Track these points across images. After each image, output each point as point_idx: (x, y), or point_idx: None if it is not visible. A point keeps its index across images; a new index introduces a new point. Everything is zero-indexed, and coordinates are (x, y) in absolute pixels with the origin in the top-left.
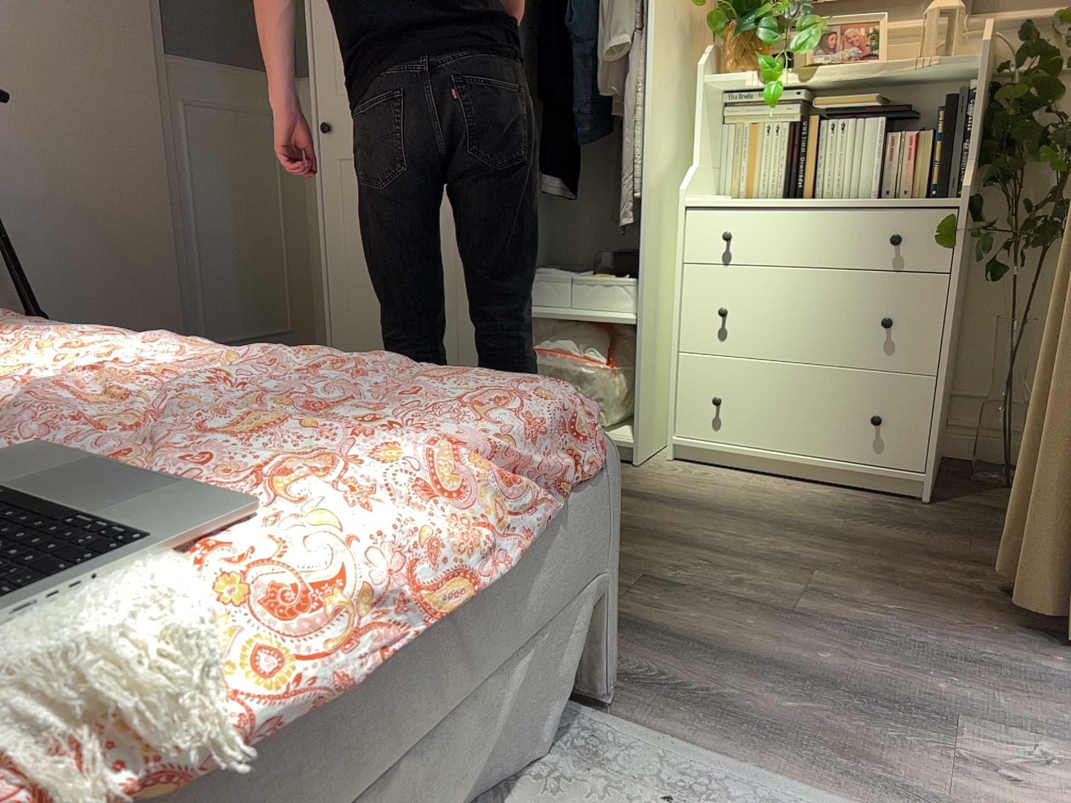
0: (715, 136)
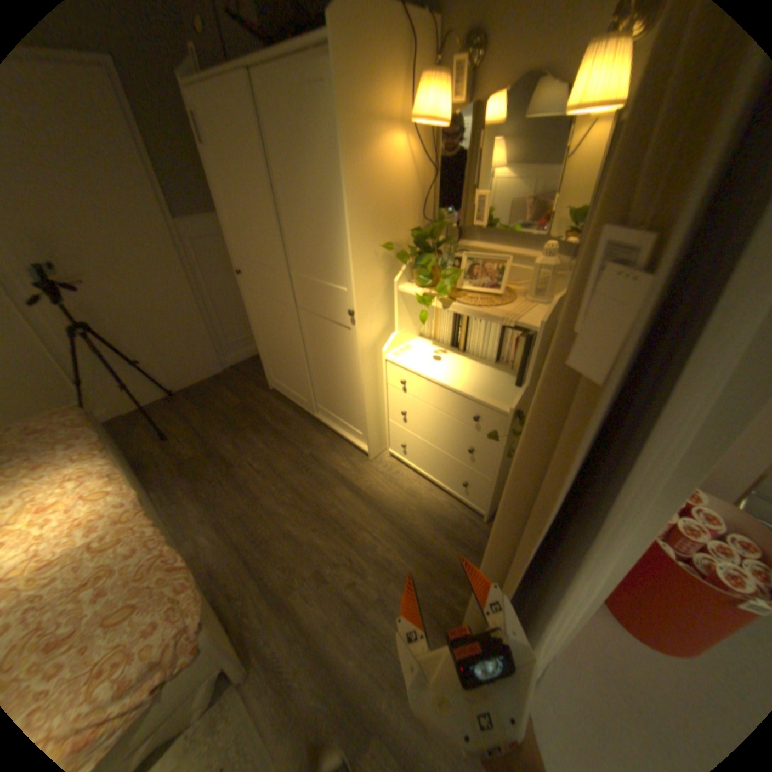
0: (415, 308)
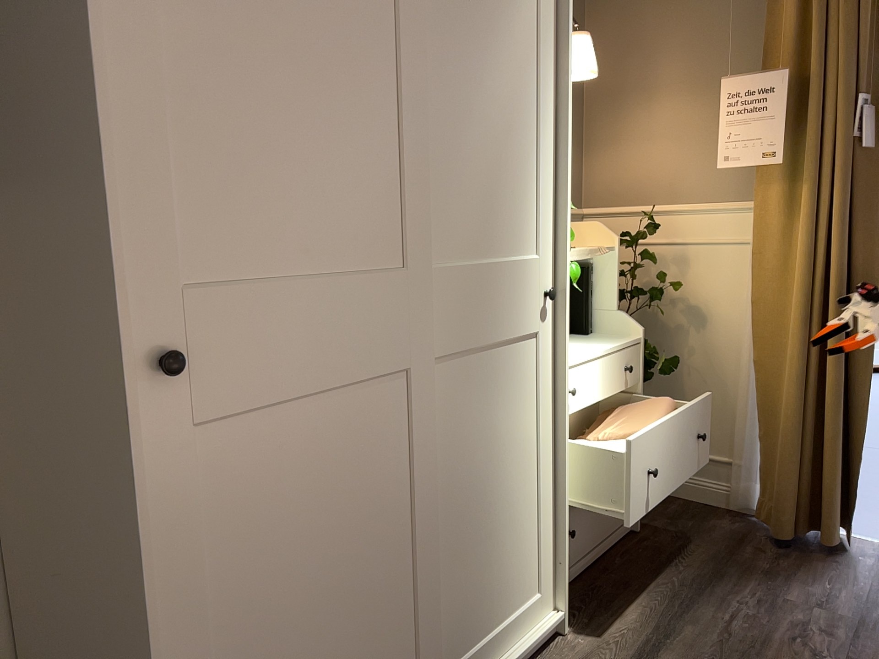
0: None
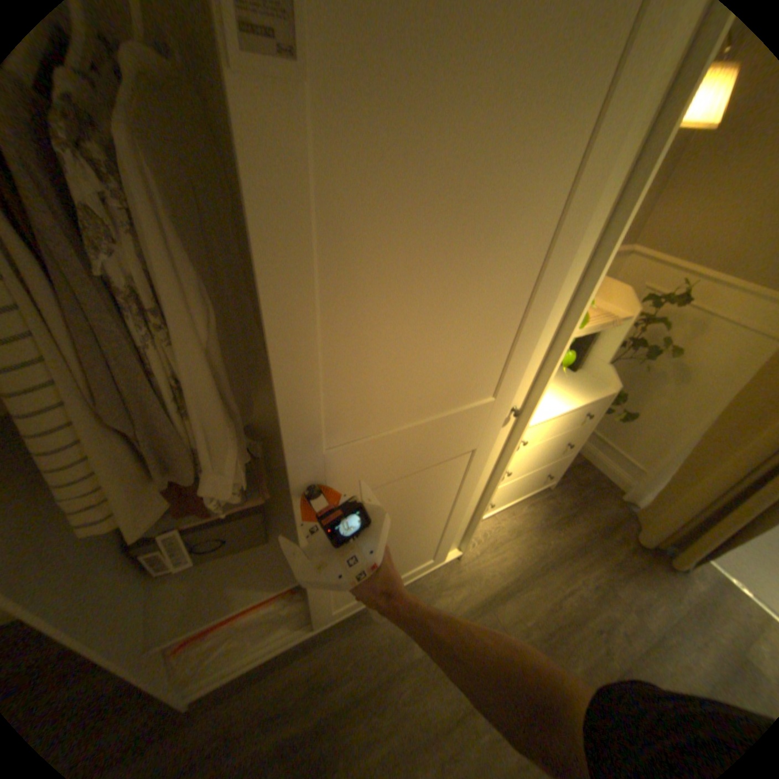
0: None
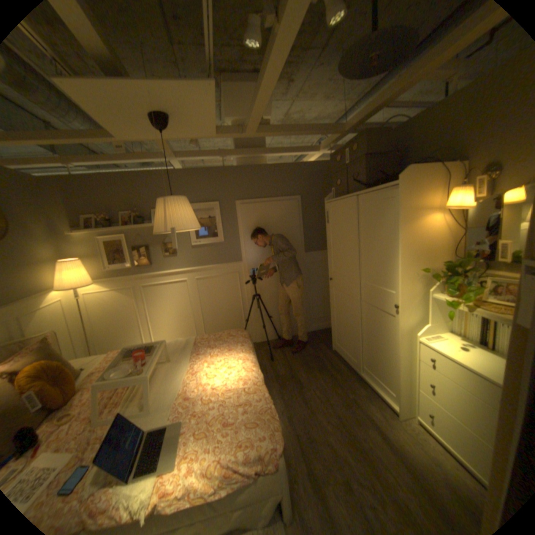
0: (446, 311)
